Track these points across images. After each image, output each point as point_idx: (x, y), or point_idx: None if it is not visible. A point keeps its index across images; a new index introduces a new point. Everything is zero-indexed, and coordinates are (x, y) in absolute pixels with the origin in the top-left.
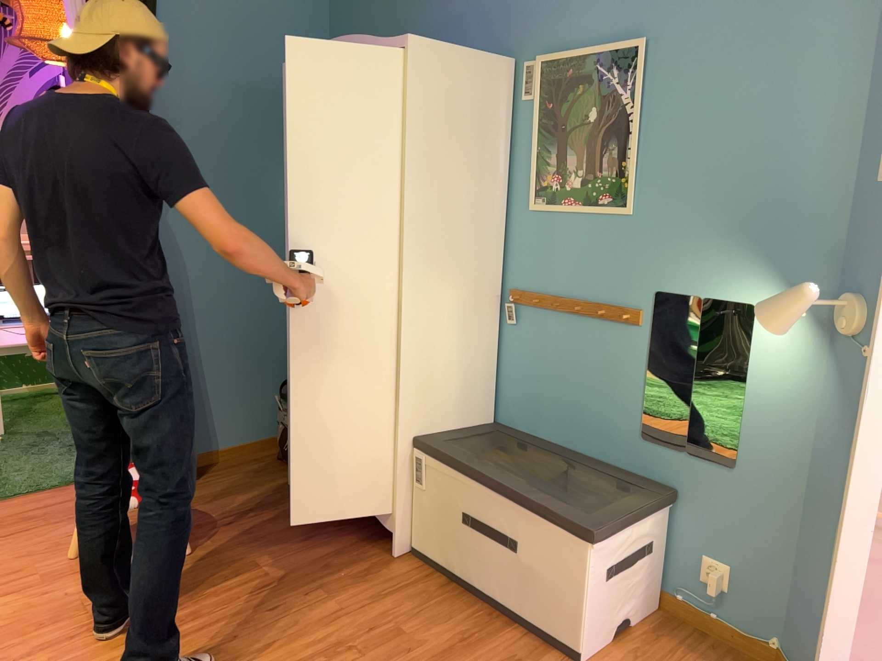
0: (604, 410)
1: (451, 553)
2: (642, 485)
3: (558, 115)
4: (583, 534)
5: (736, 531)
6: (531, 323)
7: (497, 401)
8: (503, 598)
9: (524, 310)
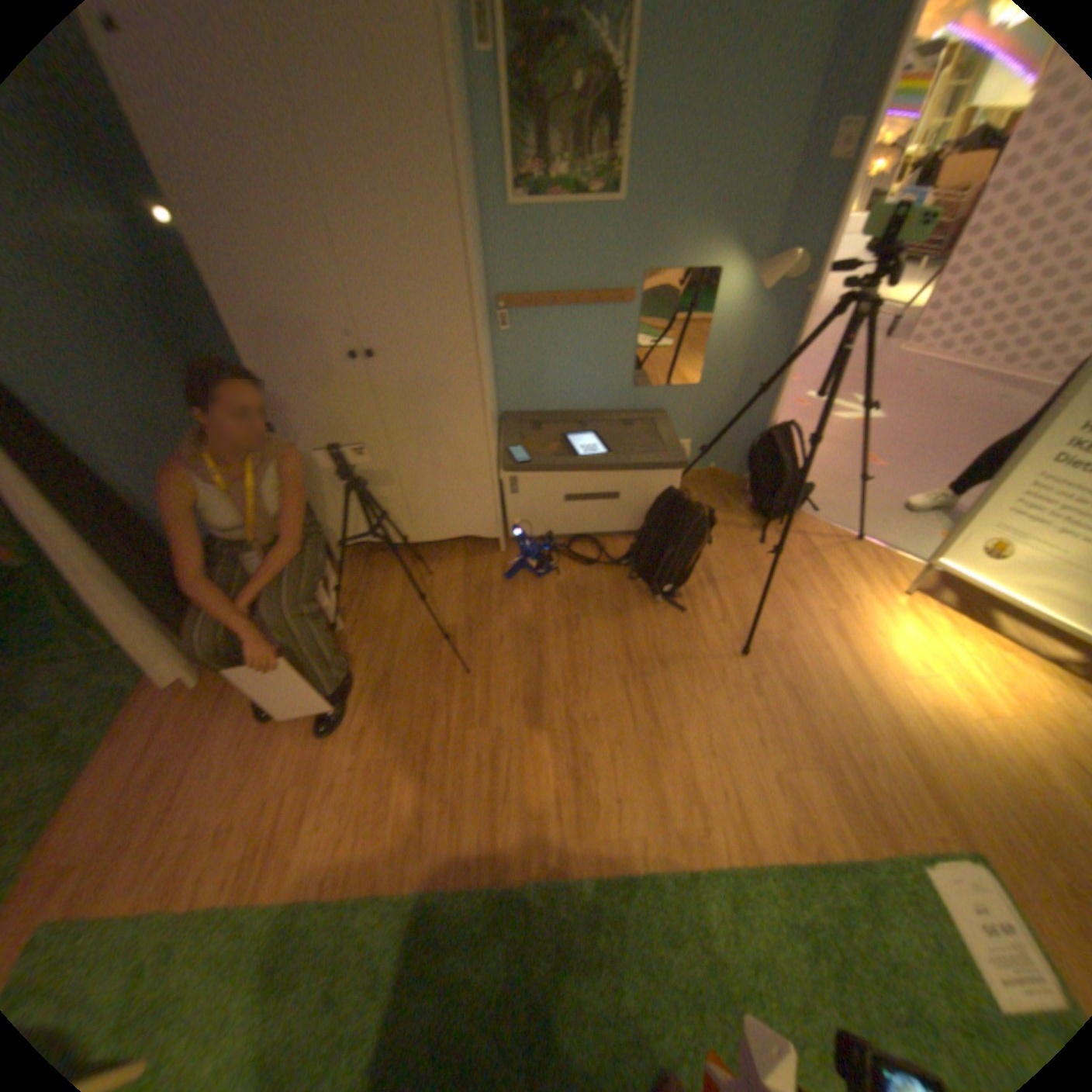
0: (602, 377)
1: (554, 524)
2: (644, 418)
3: (534, 82)
4: (675, 467)
5: (696, 420)
6: (525, 325)
7: (497, 402)
8: (605, 529)
9: (515, 314)
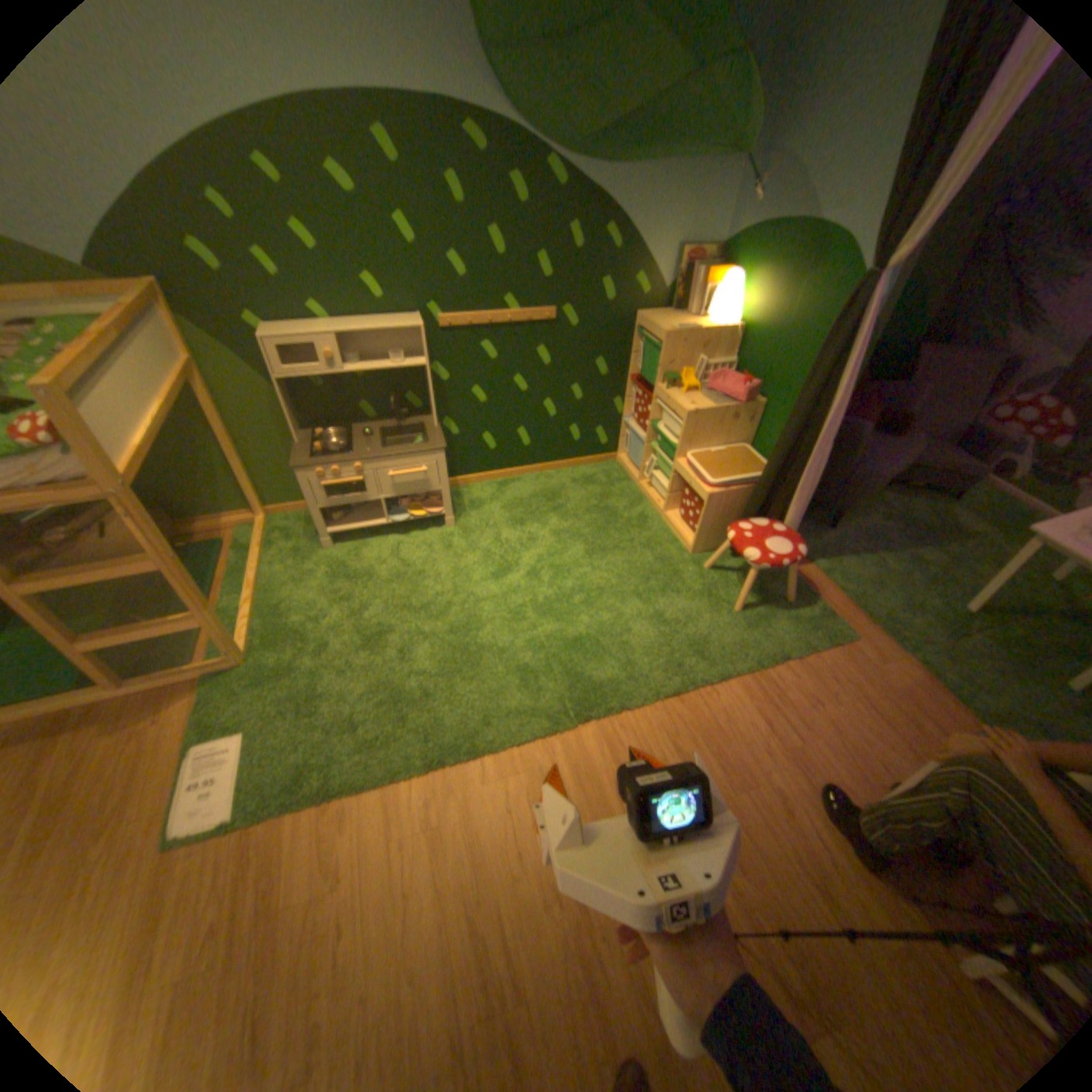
0: None
1: None
2: None
3: None
4: None
5: None
6: None
7: None
8: None
9: None
